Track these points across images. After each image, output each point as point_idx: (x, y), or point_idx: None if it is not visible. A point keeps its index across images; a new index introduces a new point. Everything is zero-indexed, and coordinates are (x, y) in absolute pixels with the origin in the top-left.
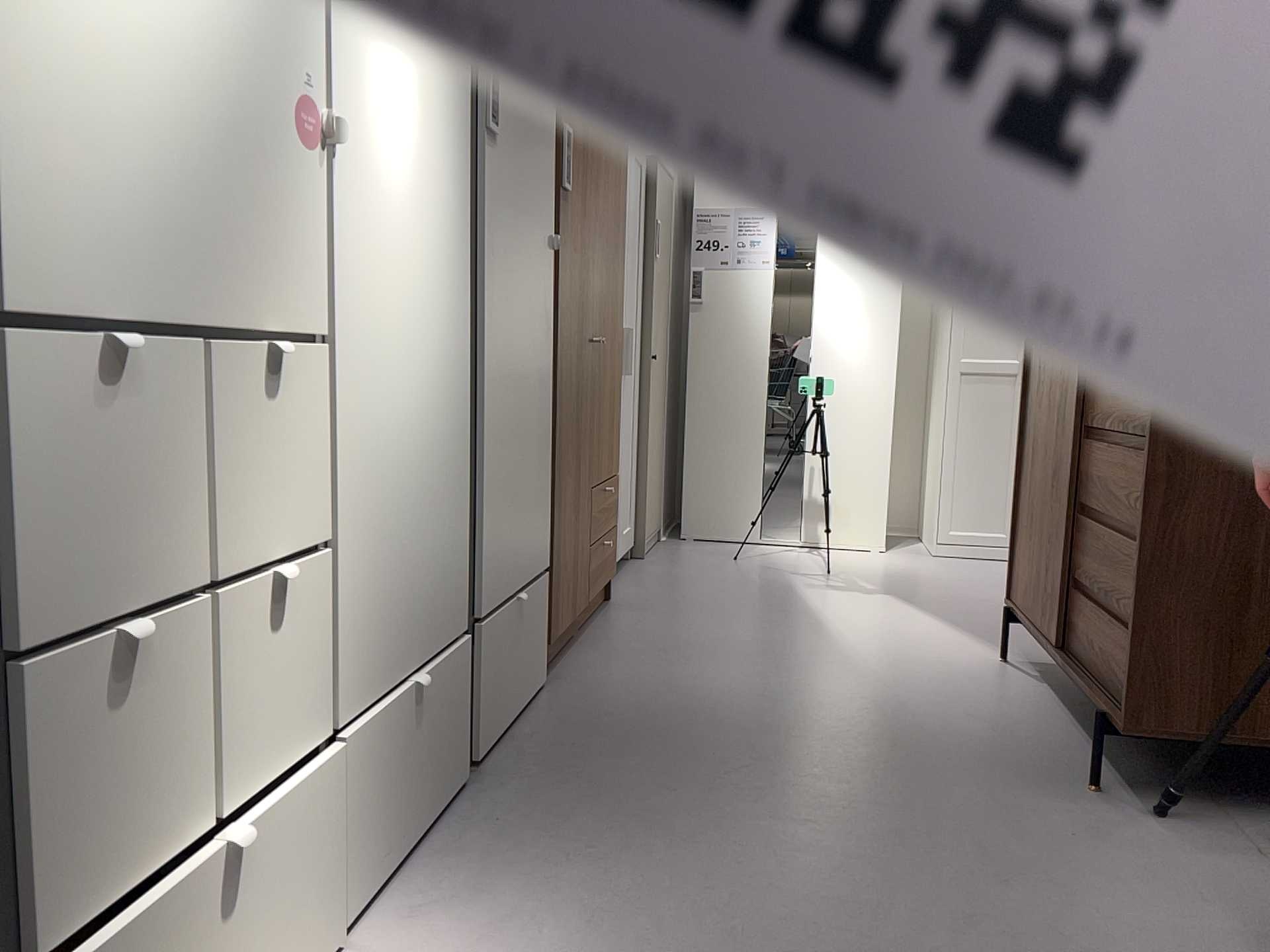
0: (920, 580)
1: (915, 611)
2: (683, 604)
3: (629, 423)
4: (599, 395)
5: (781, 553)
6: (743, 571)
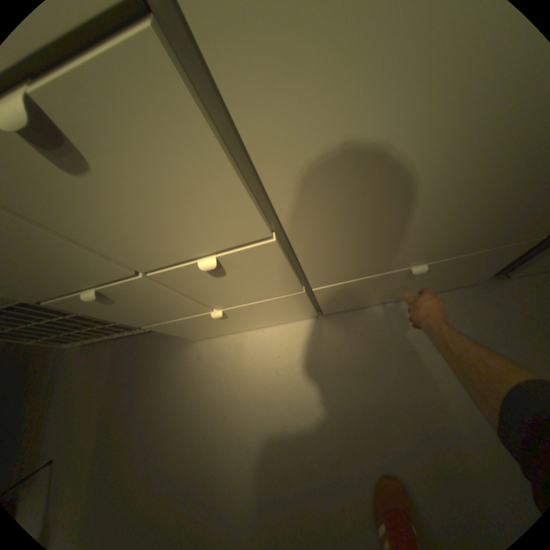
0: None
1: None
2: None
3: None
4: None
5: None
6: None
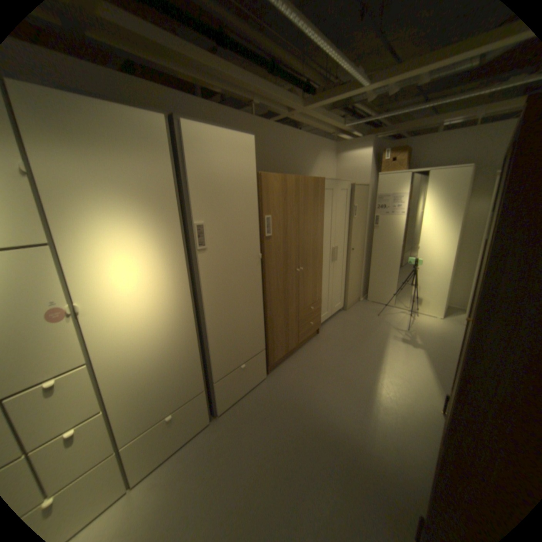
0: (445, 342)
1: (428, 363)
2: (341, 339)
3: (339, 273)
4: (304, 283)
5: (398, 313)
6: (376, 323)
